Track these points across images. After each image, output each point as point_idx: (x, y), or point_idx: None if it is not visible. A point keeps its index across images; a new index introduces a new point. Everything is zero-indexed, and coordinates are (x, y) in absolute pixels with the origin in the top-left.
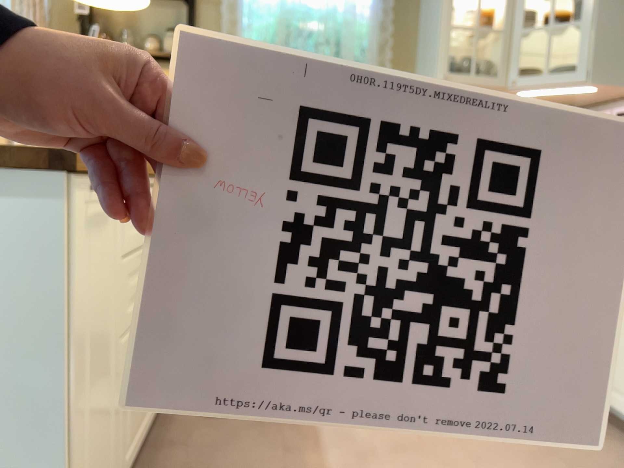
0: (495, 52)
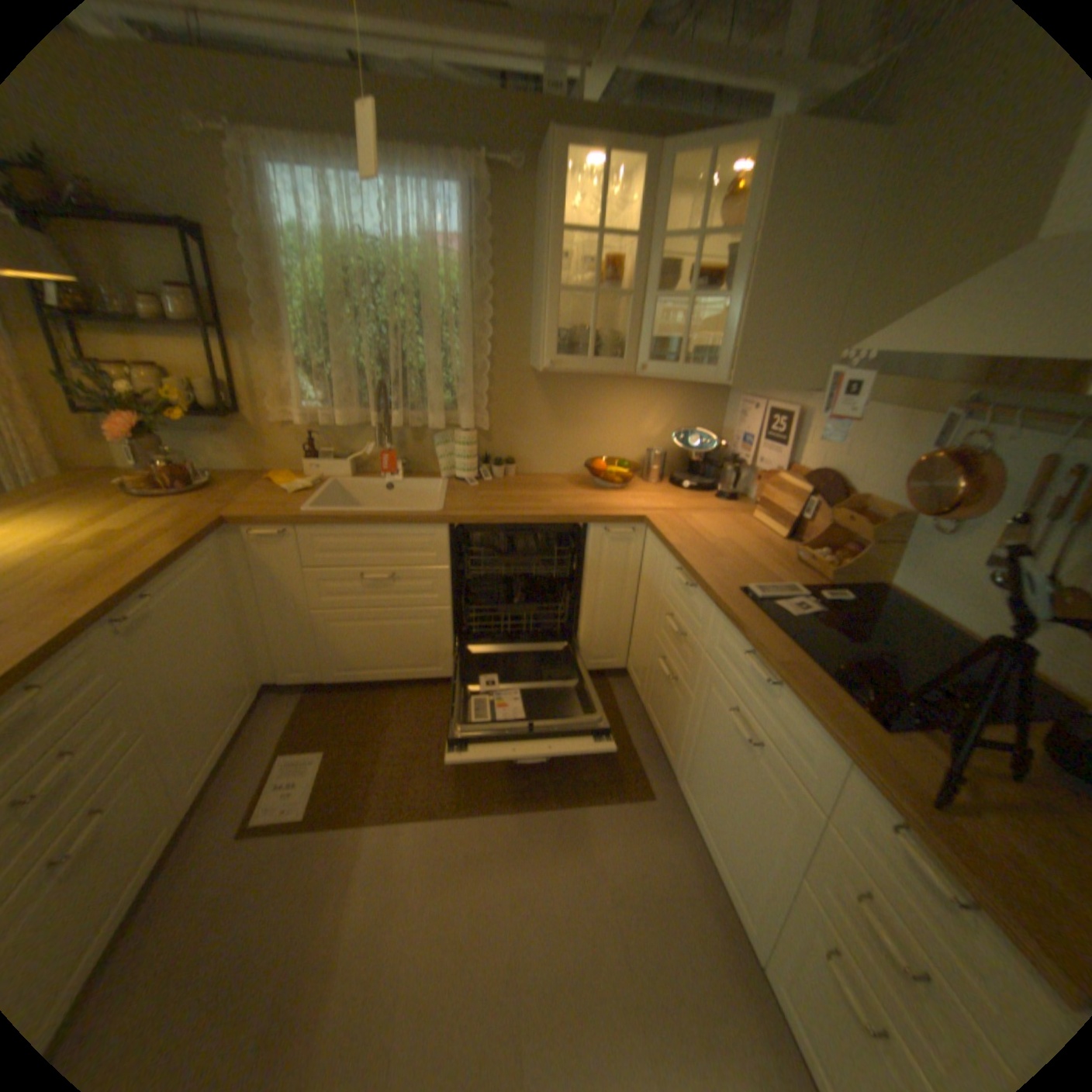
0: (626, 316)
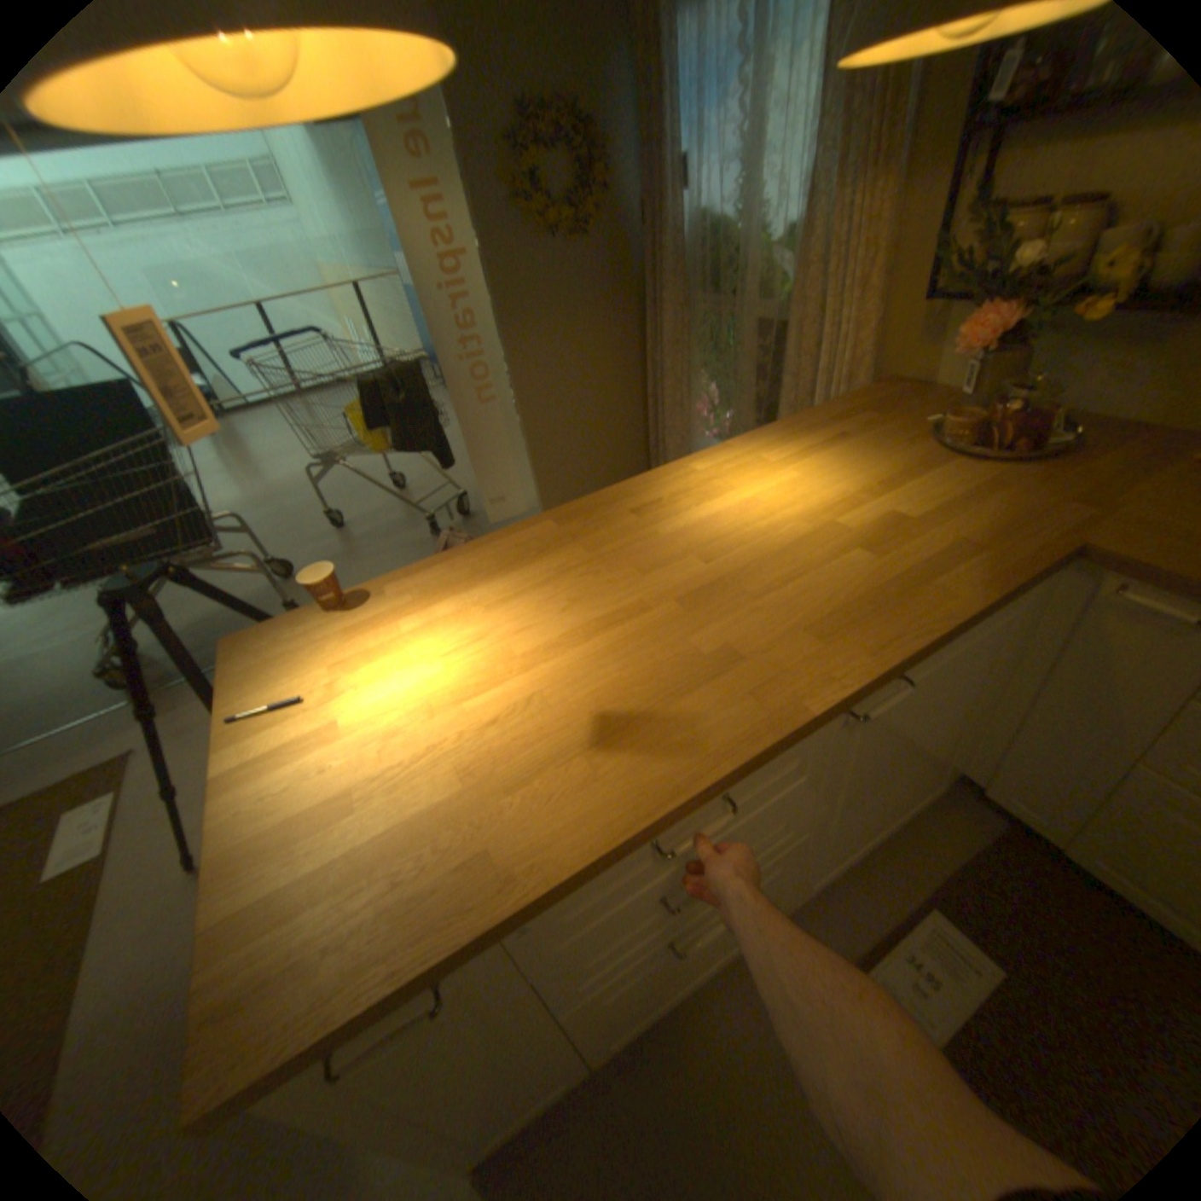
0: None
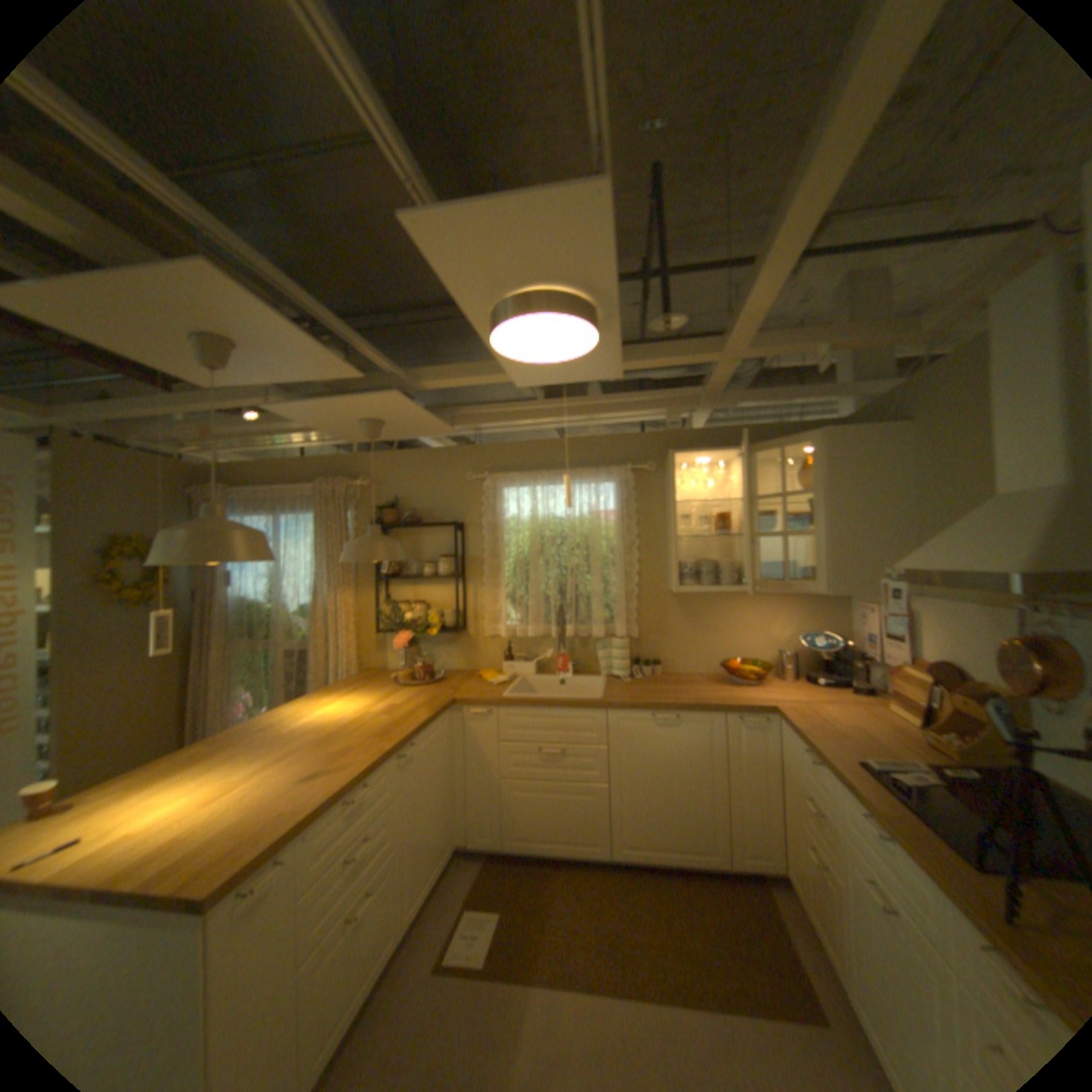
0: (740, 548)
